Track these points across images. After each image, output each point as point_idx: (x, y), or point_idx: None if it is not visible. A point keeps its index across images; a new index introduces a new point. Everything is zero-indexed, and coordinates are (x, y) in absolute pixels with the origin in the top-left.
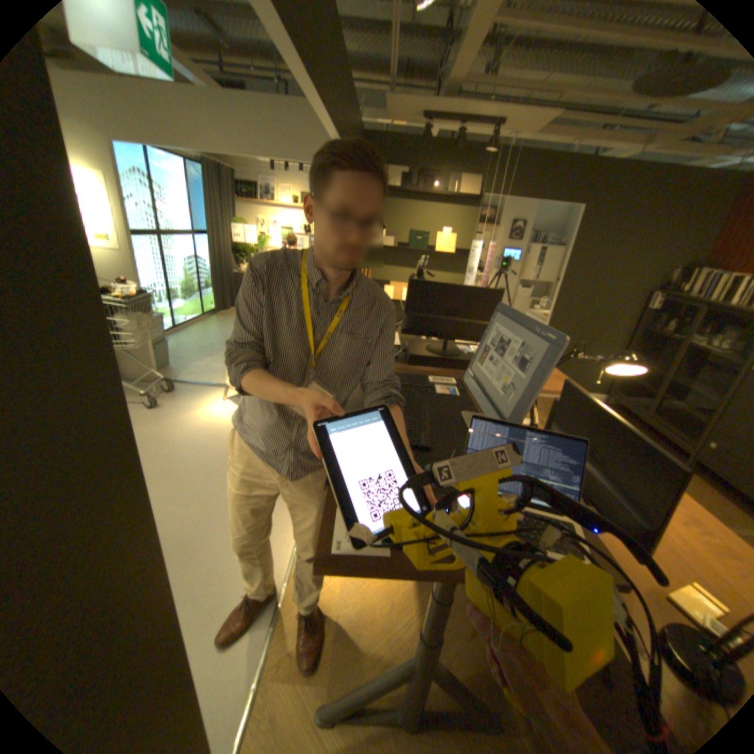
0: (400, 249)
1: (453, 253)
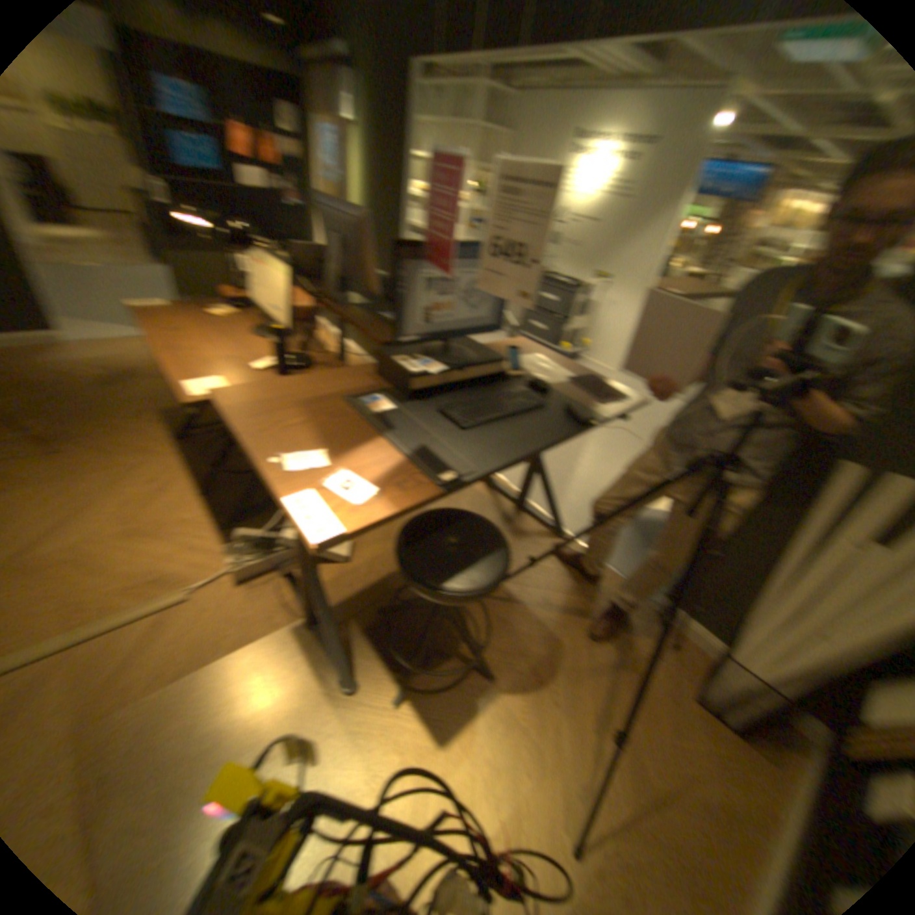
0: None
1: None
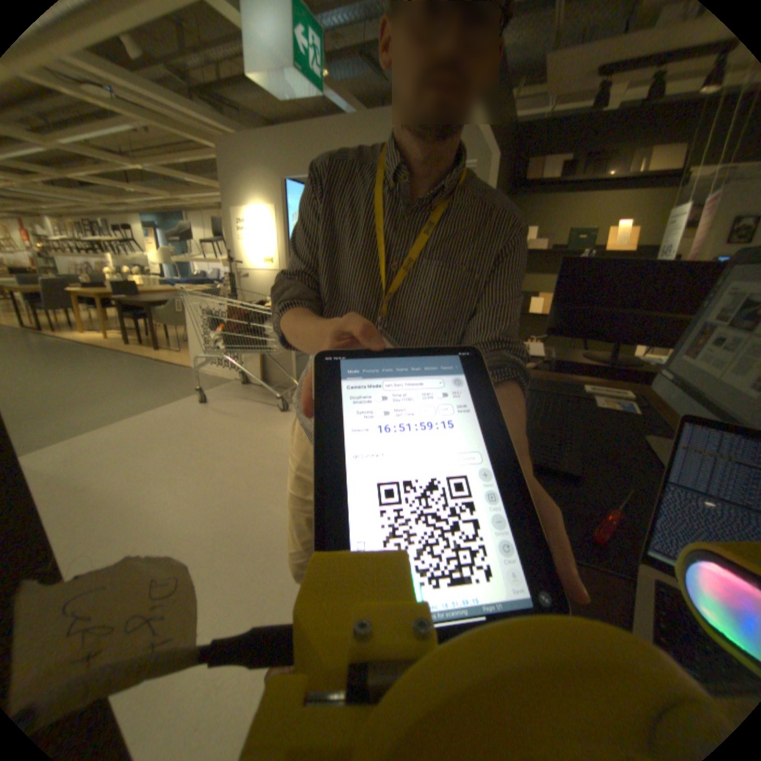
0: (555, 250)
1: (634, 250)
